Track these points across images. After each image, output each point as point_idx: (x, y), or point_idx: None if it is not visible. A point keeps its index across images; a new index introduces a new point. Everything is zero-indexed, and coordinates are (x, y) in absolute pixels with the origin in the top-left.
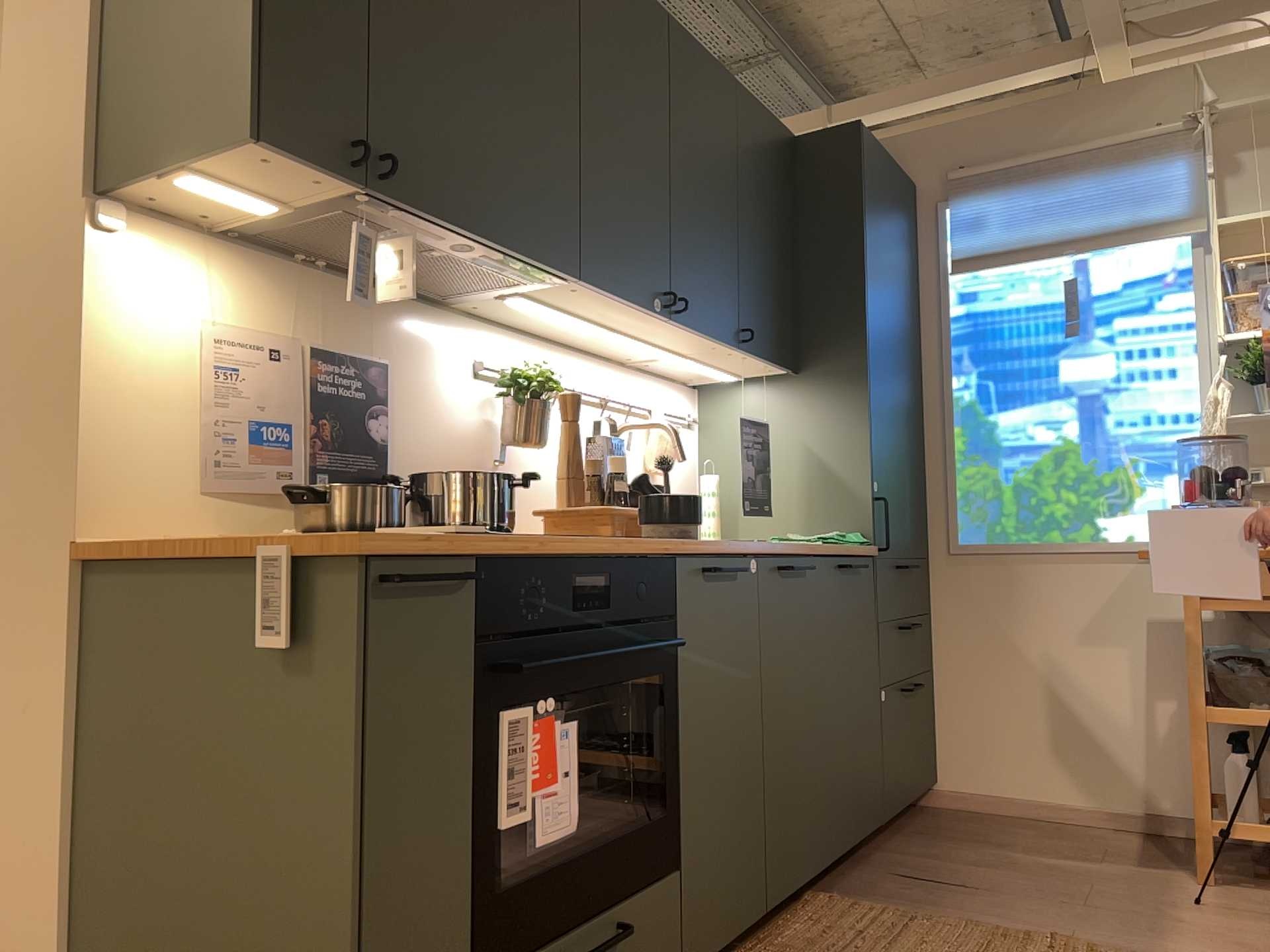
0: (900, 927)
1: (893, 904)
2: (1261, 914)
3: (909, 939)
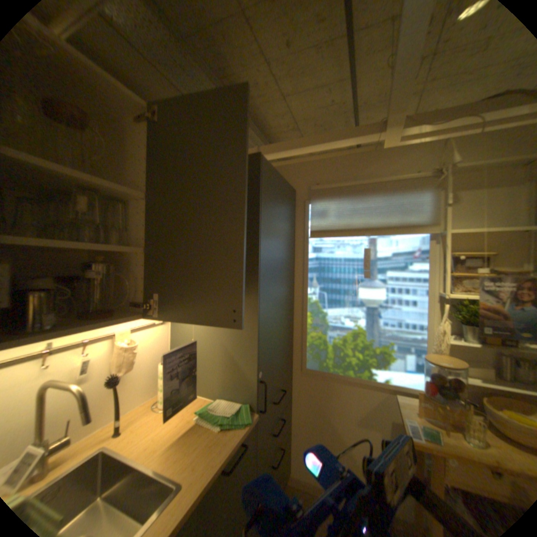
0: None
1: None
2: None
3: None
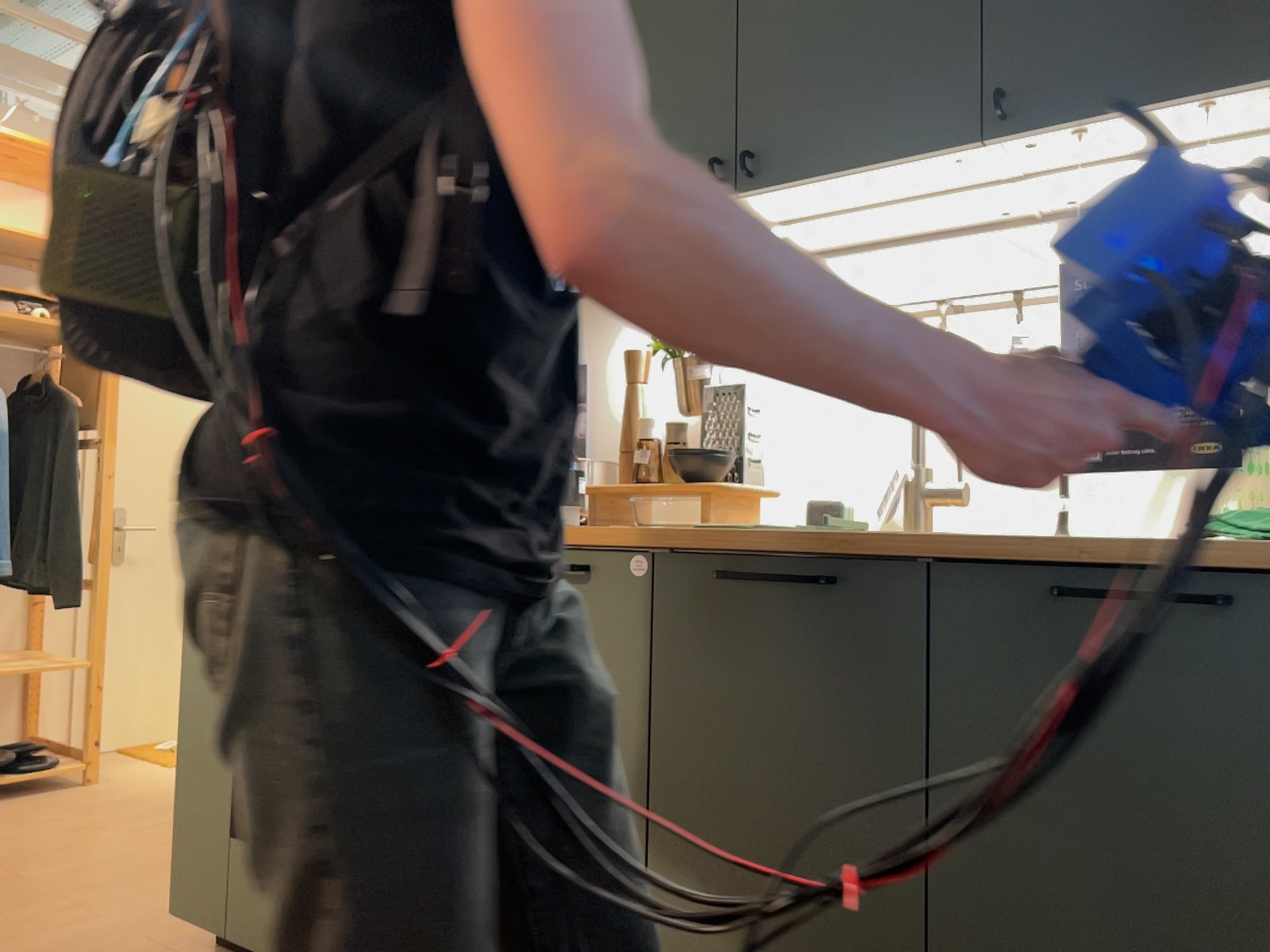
0: None
1: None
2: None
3: None
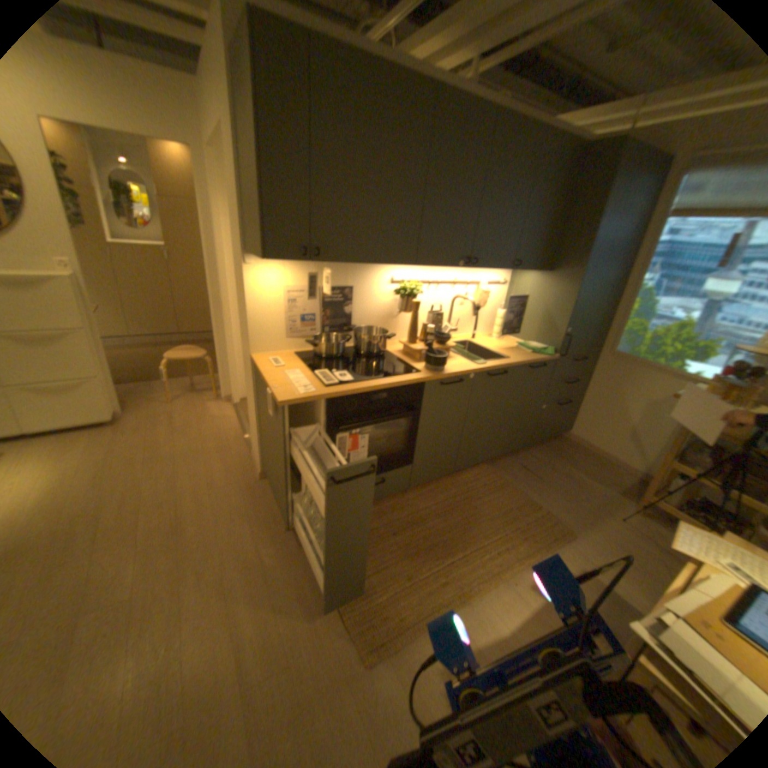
0: (499, 489)
1: (507, 478)
2: (644, 536)
3: (497, 495)
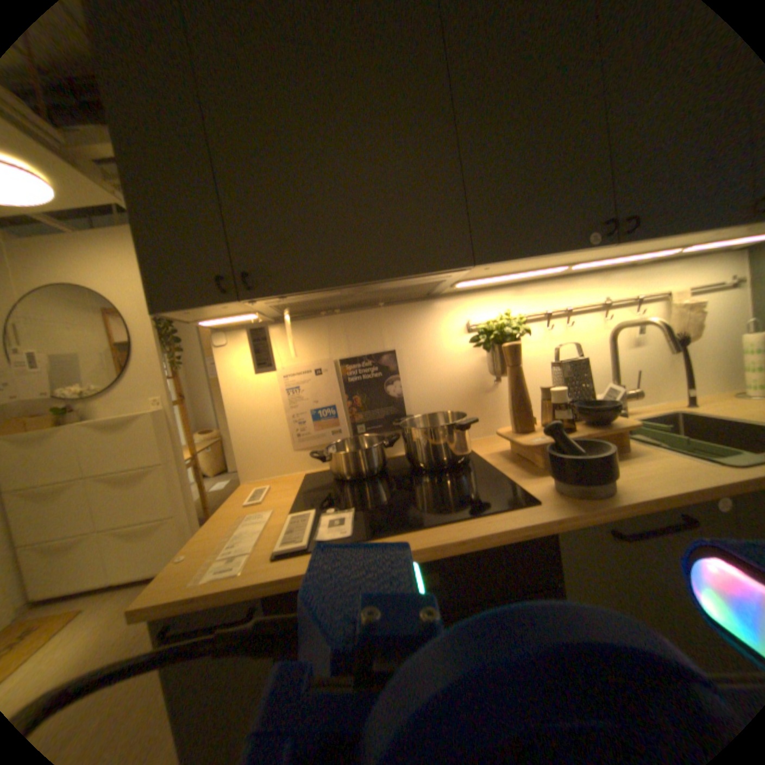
0: None
1: None
2: None
3: None
